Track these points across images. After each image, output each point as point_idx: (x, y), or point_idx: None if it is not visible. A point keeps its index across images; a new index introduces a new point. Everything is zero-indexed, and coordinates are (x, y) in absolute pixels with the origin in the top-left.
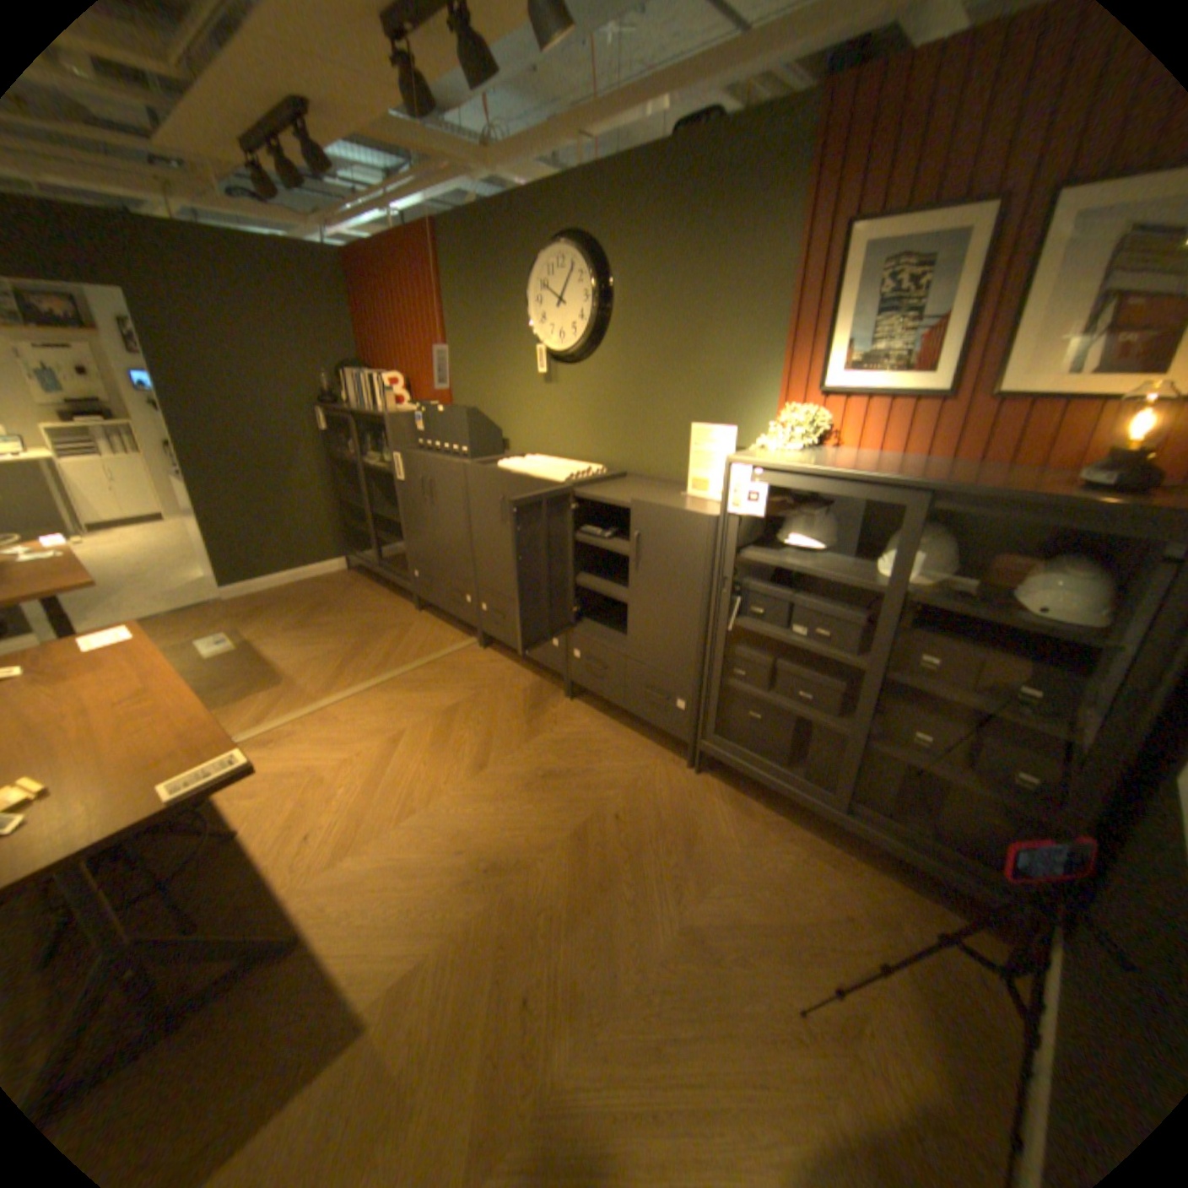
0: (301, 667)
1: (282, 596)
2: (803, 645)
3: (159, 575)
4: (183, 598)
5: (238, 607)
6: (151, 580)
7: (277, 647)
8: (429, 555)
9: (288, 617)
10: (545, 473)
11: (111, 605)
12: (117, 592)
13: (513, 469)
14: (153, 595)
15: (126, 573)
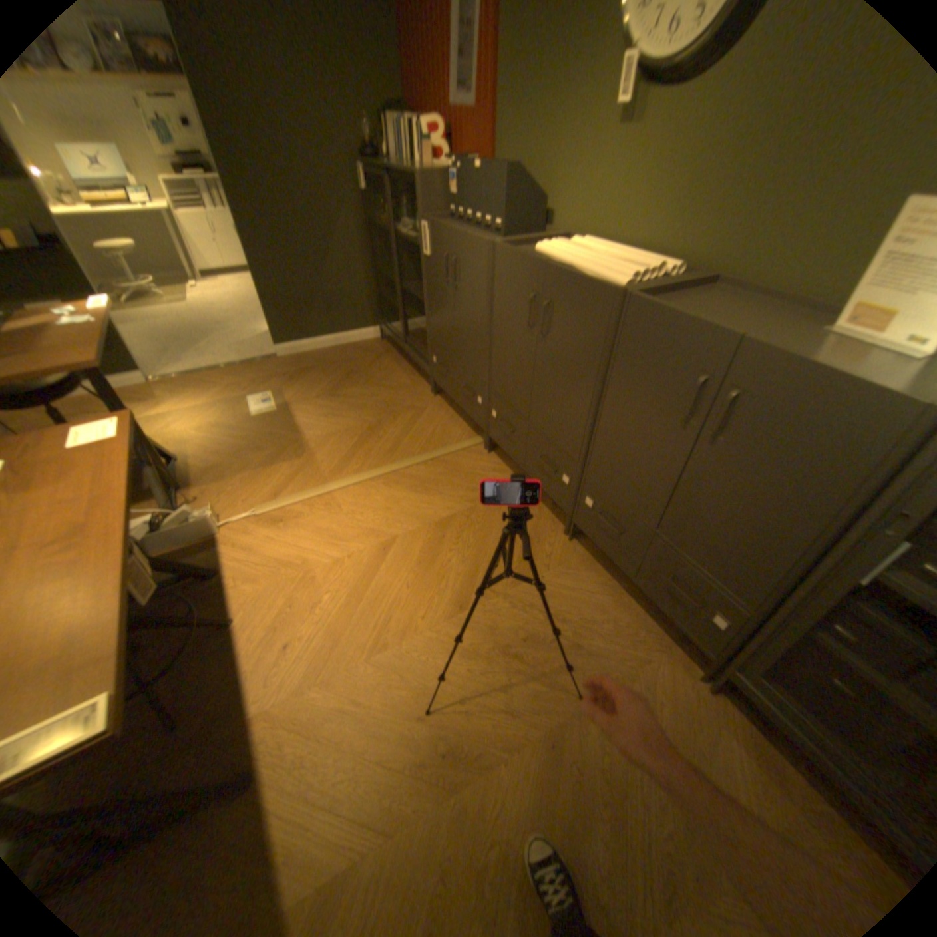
0: (323, 441)
1: (324, 361)
2: None
3: (240, 327)
4: (251, 352)
5: (288, 367)
6: (233, 331)
7: (309, 415)
8: (447, 345)
9: (324, 384)
10: (598, 267)
11: (201, 351)
12: (209, 339)
13: (555, 256)
14: (232, 346)
15: (219, 321)
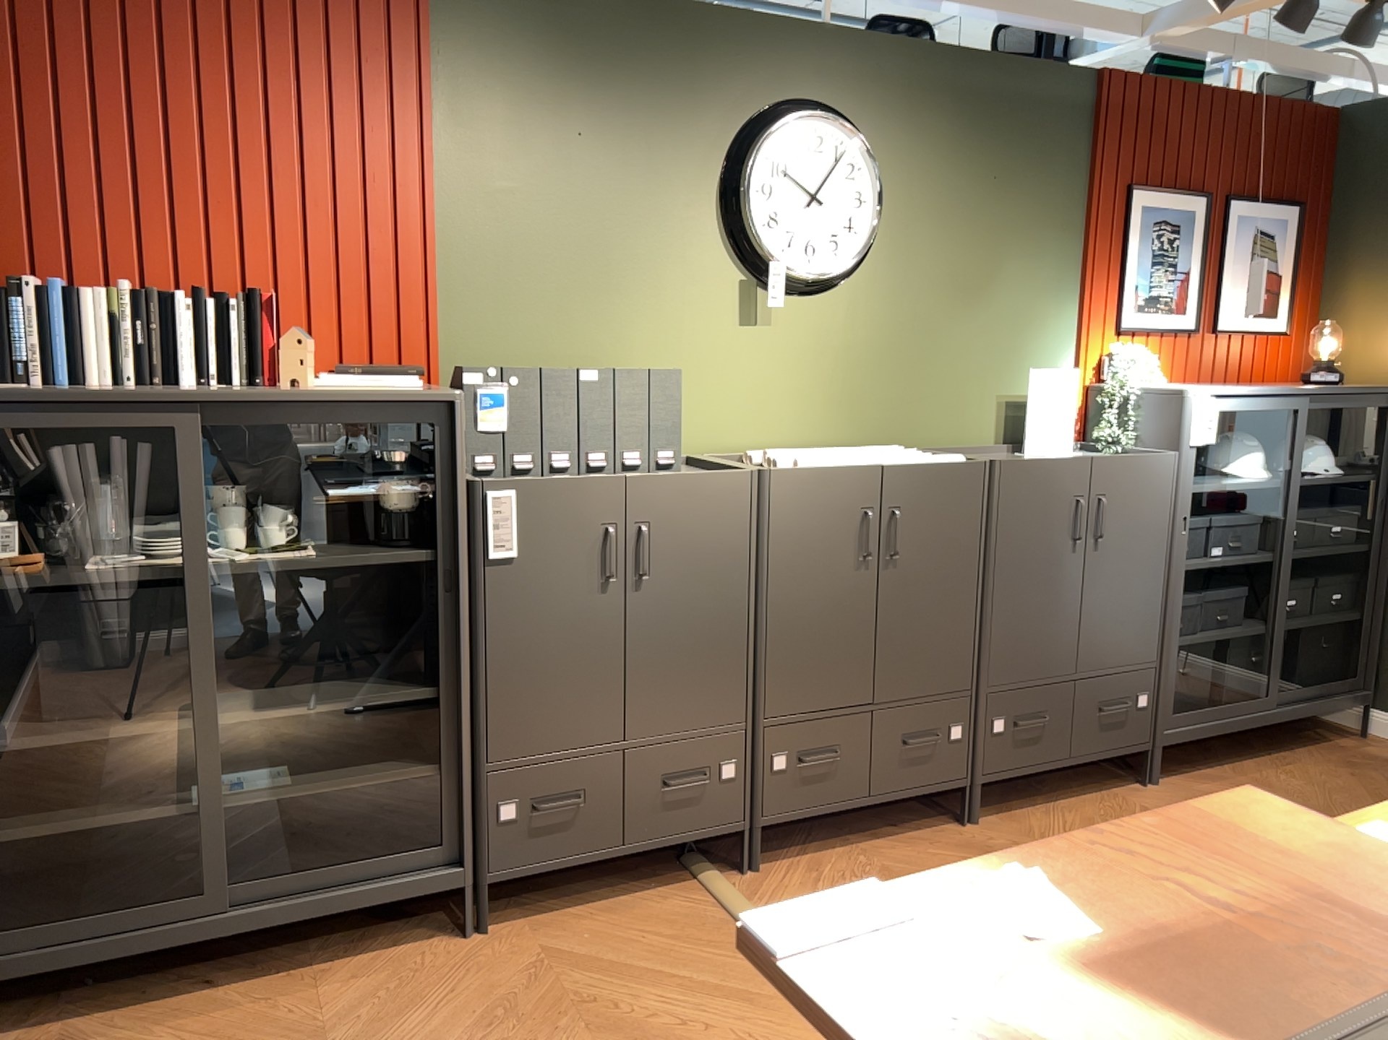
0: None
1: None
2: (1231, 561)
3: None
4: None
5: None
6: None
7: None
8: (582, 729)
9: None
10: (918, 457)
11: None
12: None
13: (845, 463)
14: None
15: None
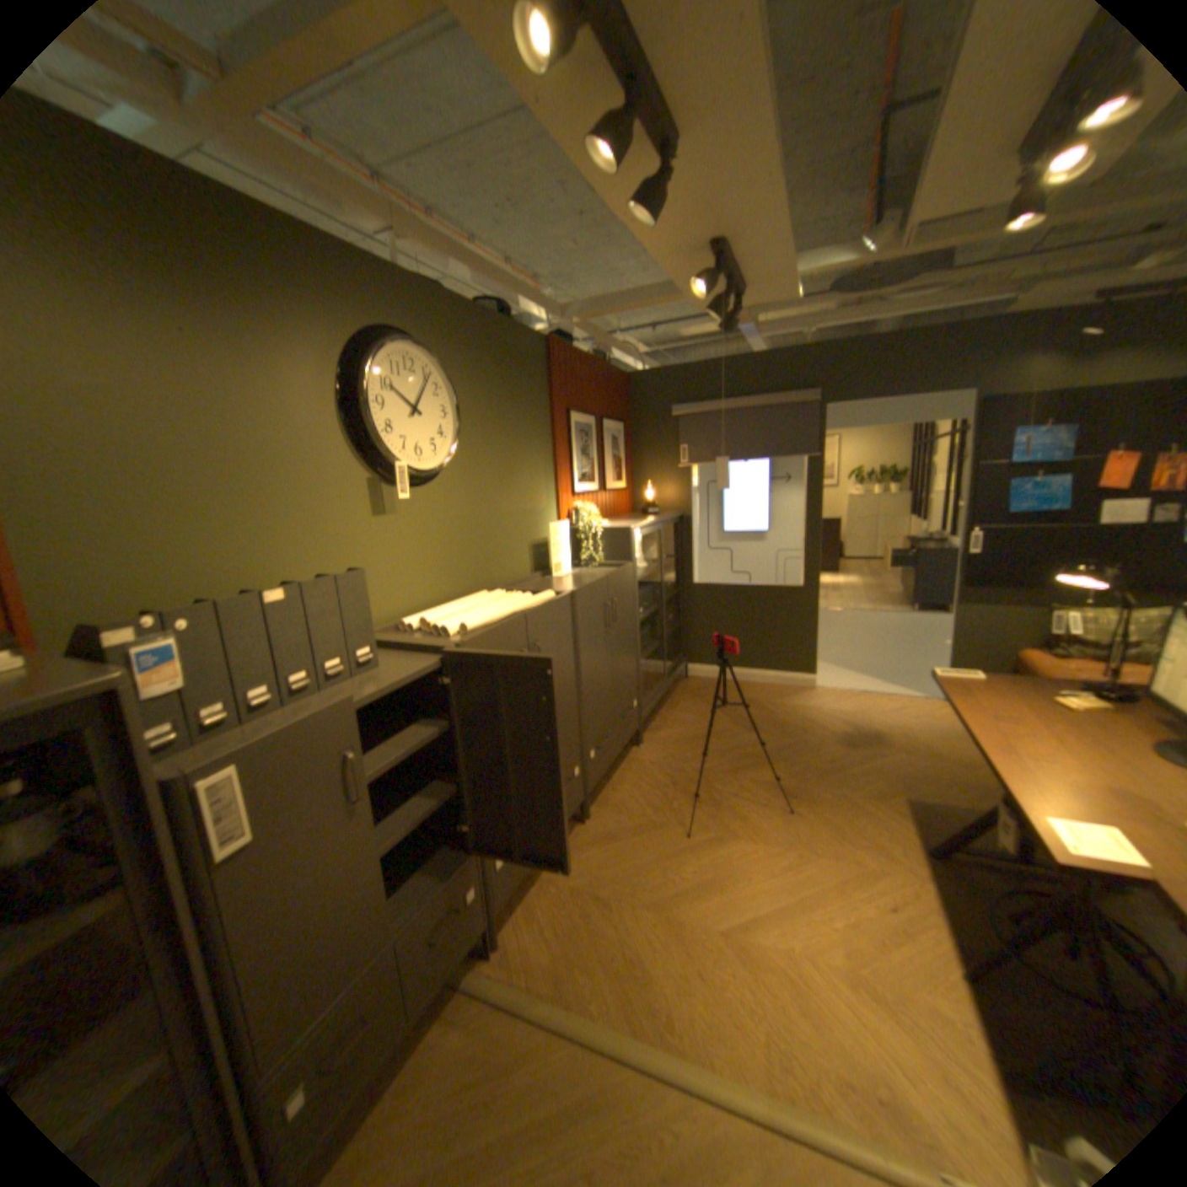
0: None
1: None
2: (647, 614)
3: None
4: None
5: None
6: None
7: None
8: (357, 955)
9: None
10: (531, 599)
11: None
12: None
13: (495, 617)
14: None
15: None
